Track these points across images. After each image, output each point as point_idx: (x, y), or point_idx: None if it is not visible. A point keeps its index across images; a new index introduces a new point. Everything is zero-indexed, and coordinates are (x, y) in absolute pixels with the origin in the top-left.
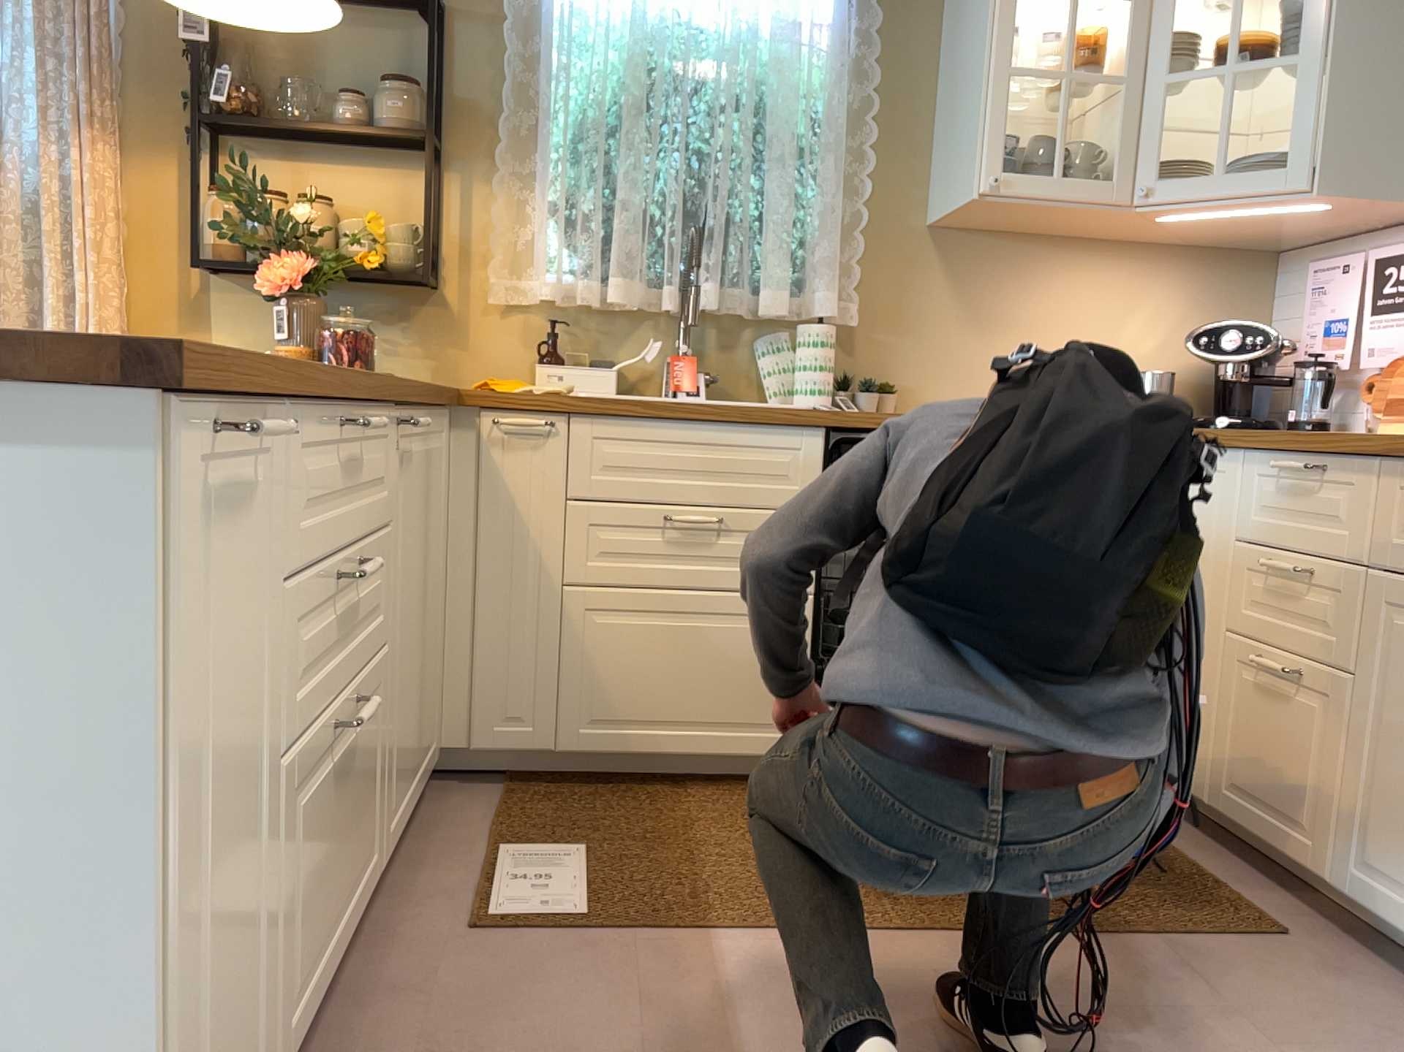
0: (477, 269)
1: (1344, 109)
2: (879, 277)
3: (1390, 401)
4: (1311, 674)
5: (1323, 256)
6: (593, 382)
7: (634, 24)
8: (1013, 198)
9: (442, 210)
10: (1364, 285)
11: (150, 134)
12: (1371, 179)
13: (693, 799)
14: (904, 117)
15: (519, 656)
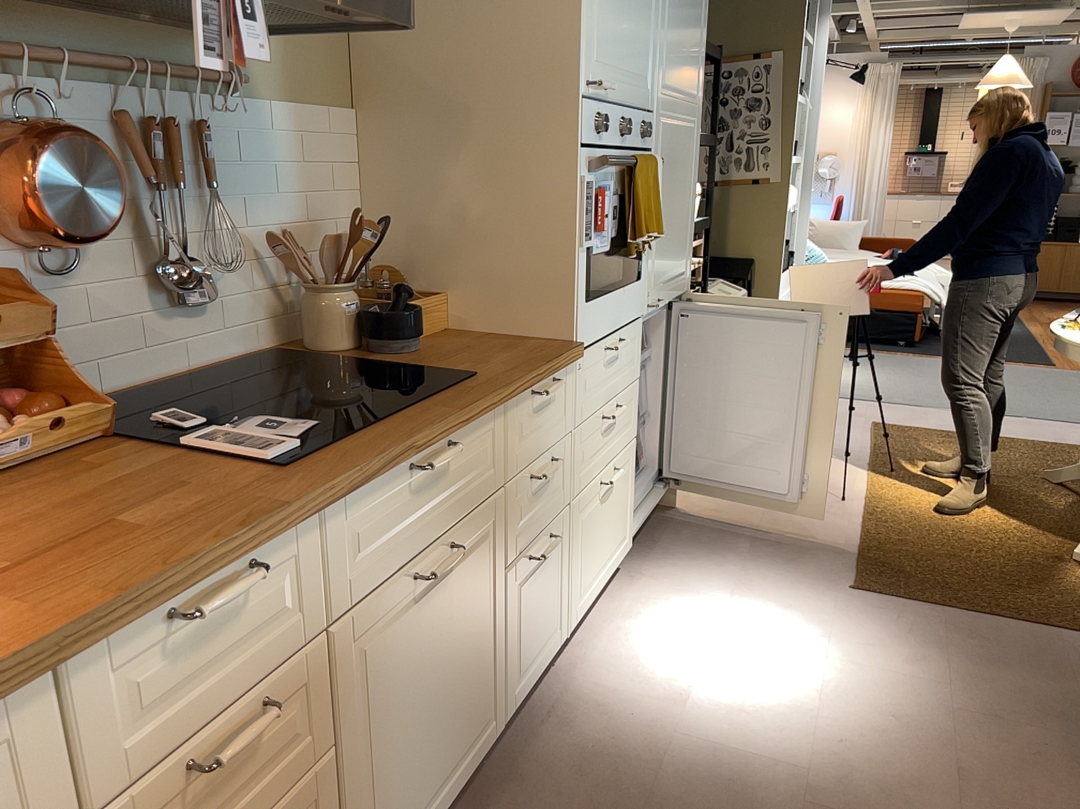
0: None
1: None
2: None
3: None
4: (285, 807)
5: None
6: None
7: None
8: None
9: None
10: None
11: None
12: None
13: None
14: None
15: None
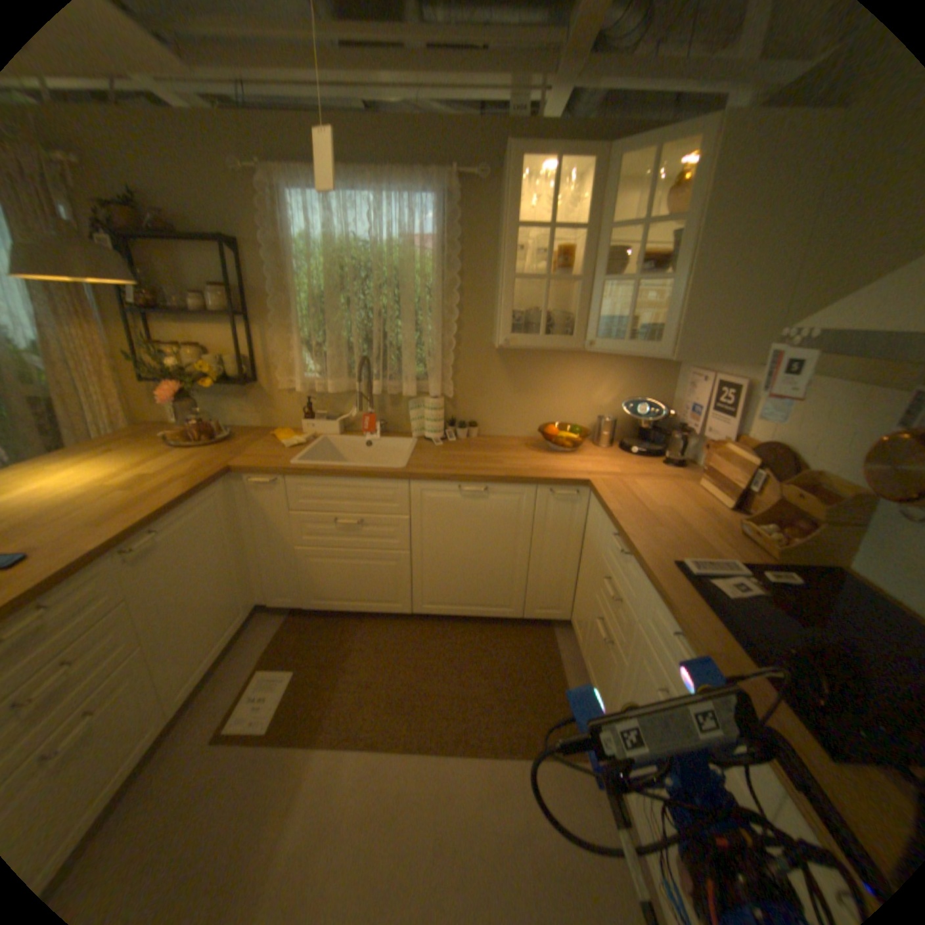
0: (272, 373)
1: (696, 310)
2: (467, 371)
3: (710, 465)
4: (616, 646)
5: (701, 362)
6: (328, 429)
7: (325, 248)
8: (517, 348)
9: (251, 346)
10: (712, 392)
11: (113, 314)
12: (709, 351)
13: (361, 631)
14: (478, 286)
15: (280, 574)
